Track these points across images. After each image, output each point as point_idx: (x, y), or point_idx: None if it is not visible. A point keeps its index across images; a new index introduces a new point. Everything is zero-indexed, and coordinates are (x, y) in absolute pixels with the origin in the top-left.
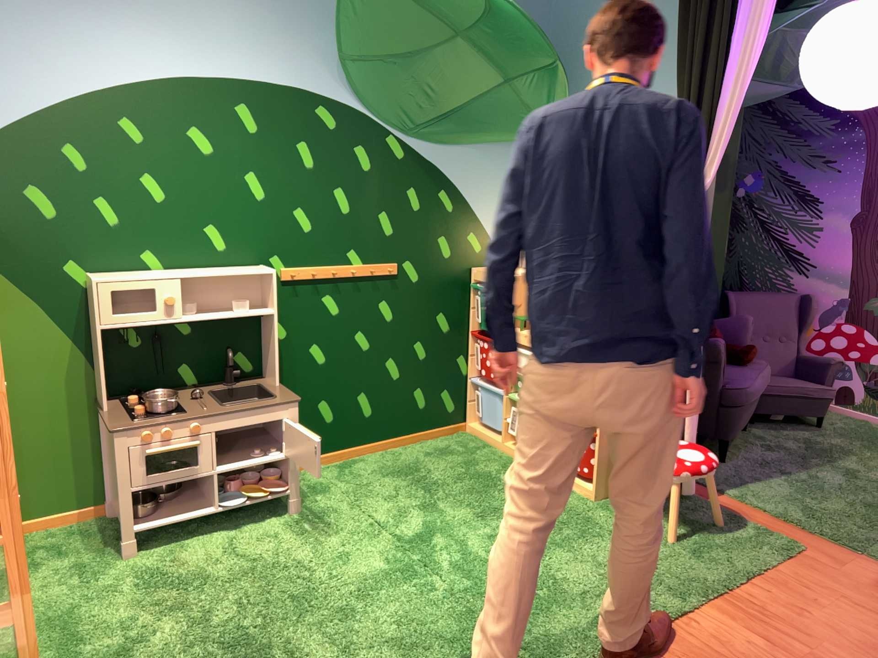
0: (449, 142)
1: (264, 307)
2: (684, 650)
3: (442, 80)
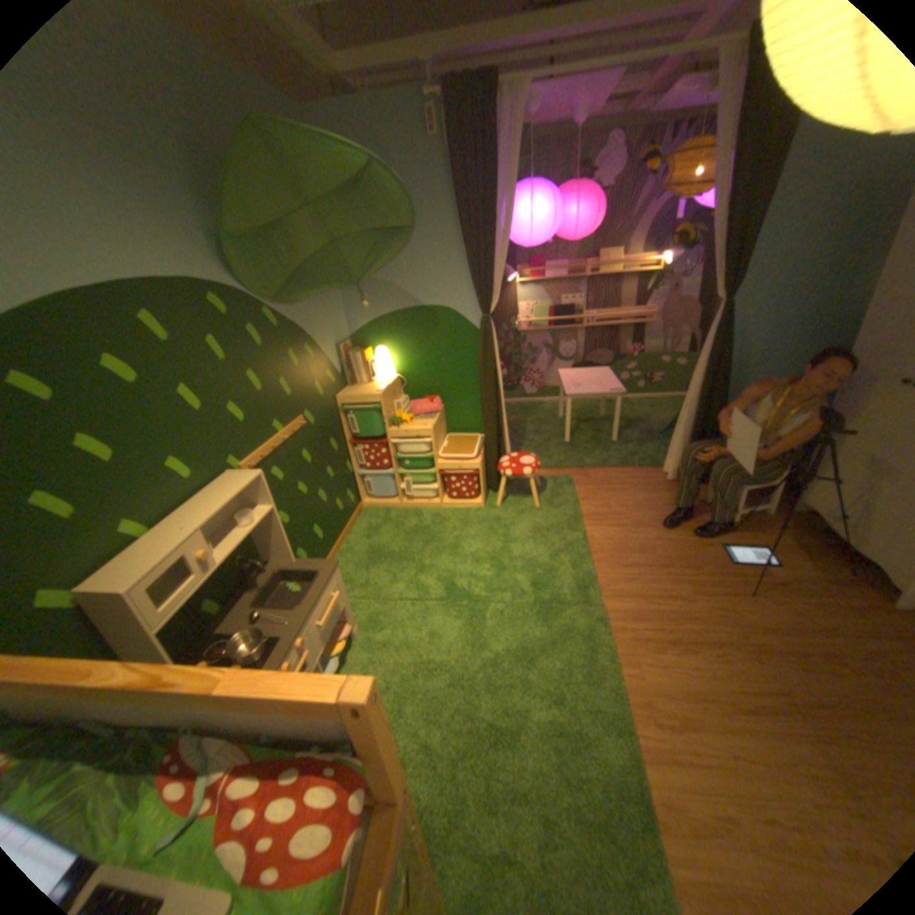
0: (297, 302)
1: (252, 507)
2: (605, 553)
3: (289, 247)
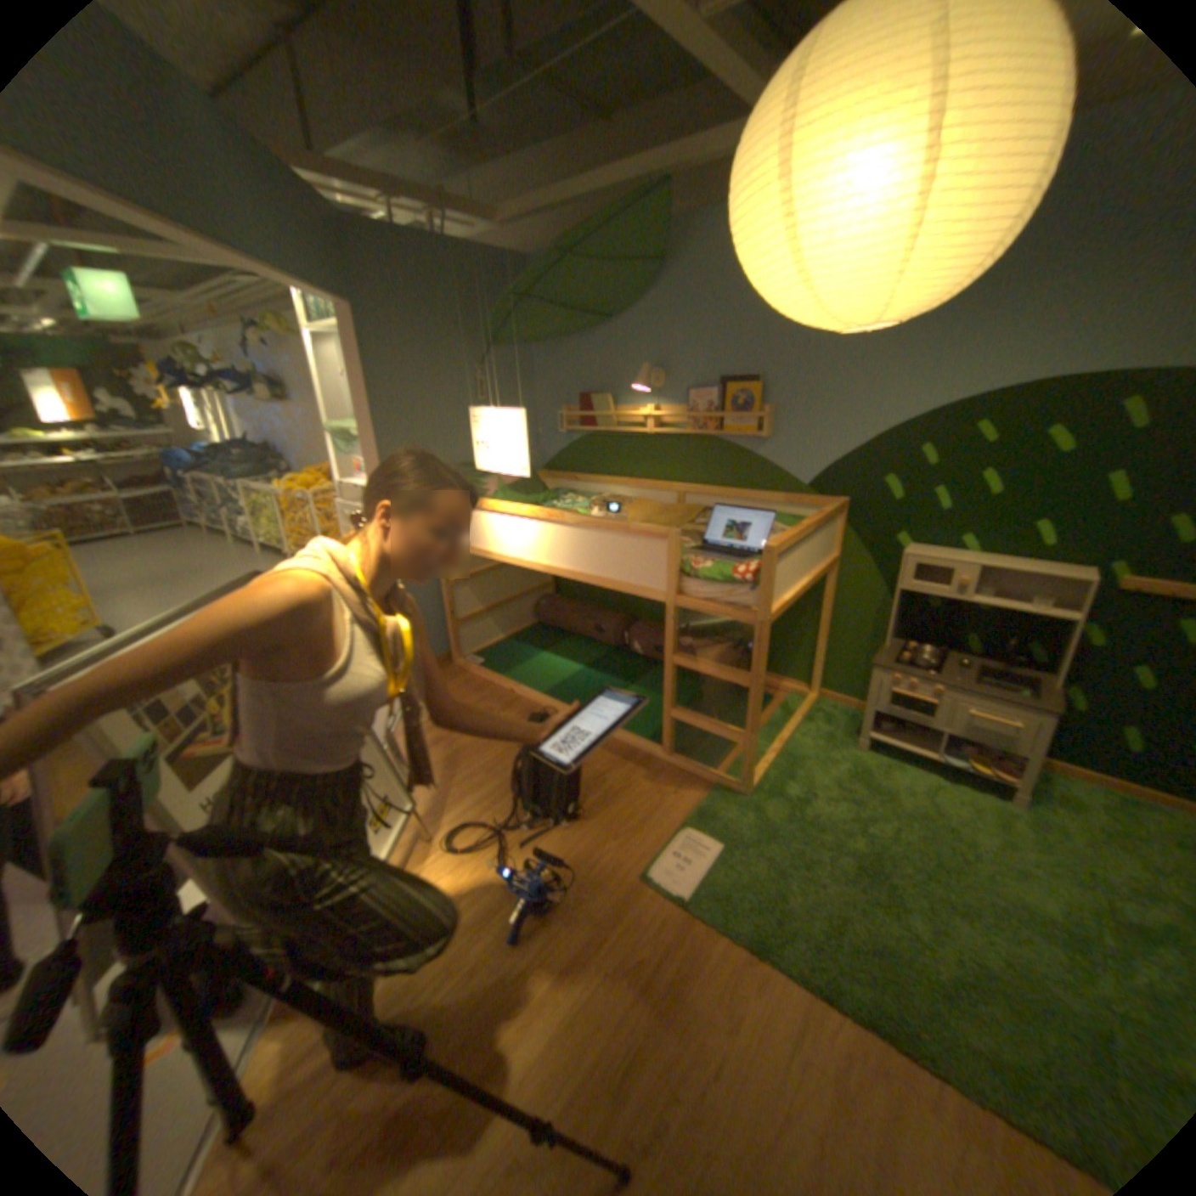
0: None
1: (1074, 612)
2: None
3: None
